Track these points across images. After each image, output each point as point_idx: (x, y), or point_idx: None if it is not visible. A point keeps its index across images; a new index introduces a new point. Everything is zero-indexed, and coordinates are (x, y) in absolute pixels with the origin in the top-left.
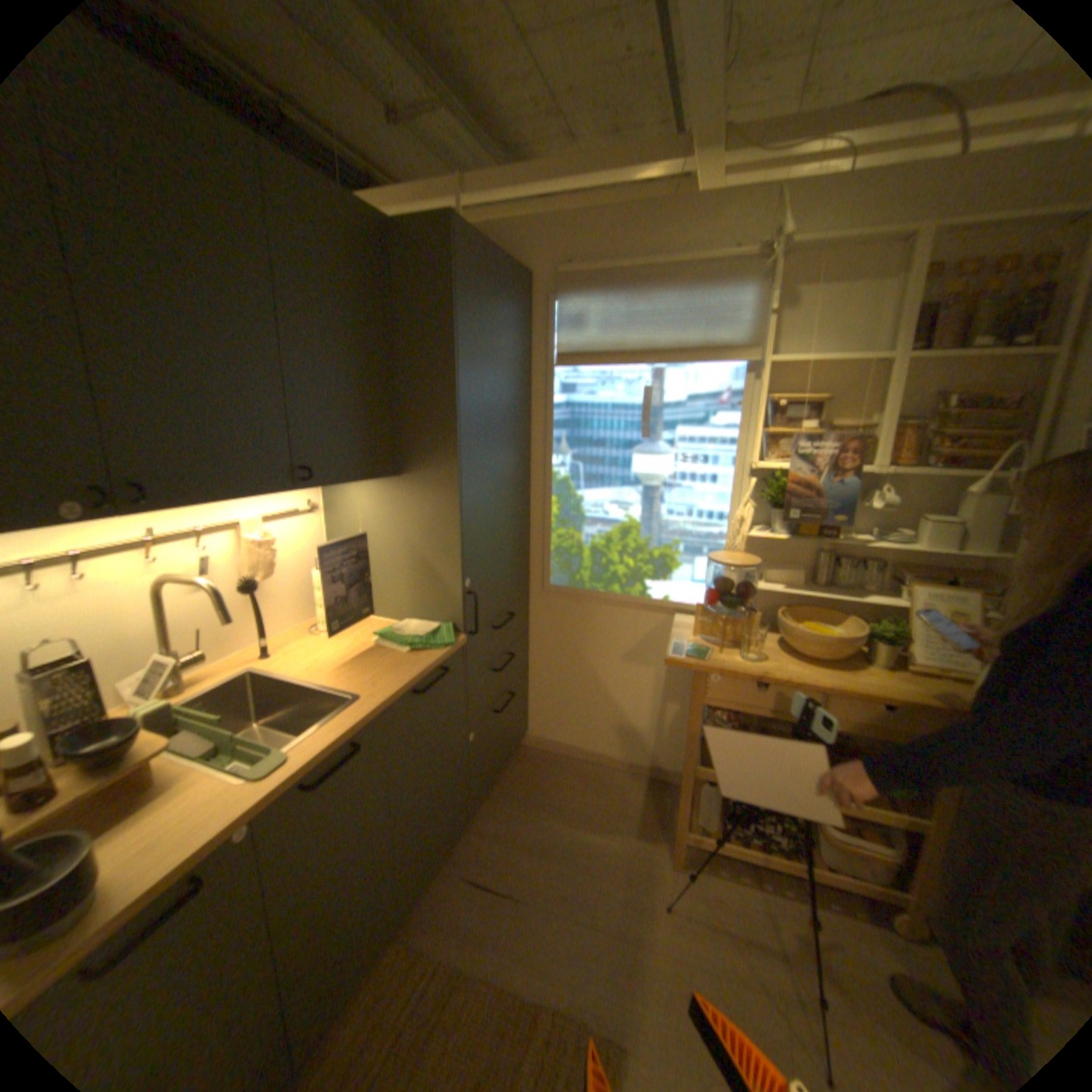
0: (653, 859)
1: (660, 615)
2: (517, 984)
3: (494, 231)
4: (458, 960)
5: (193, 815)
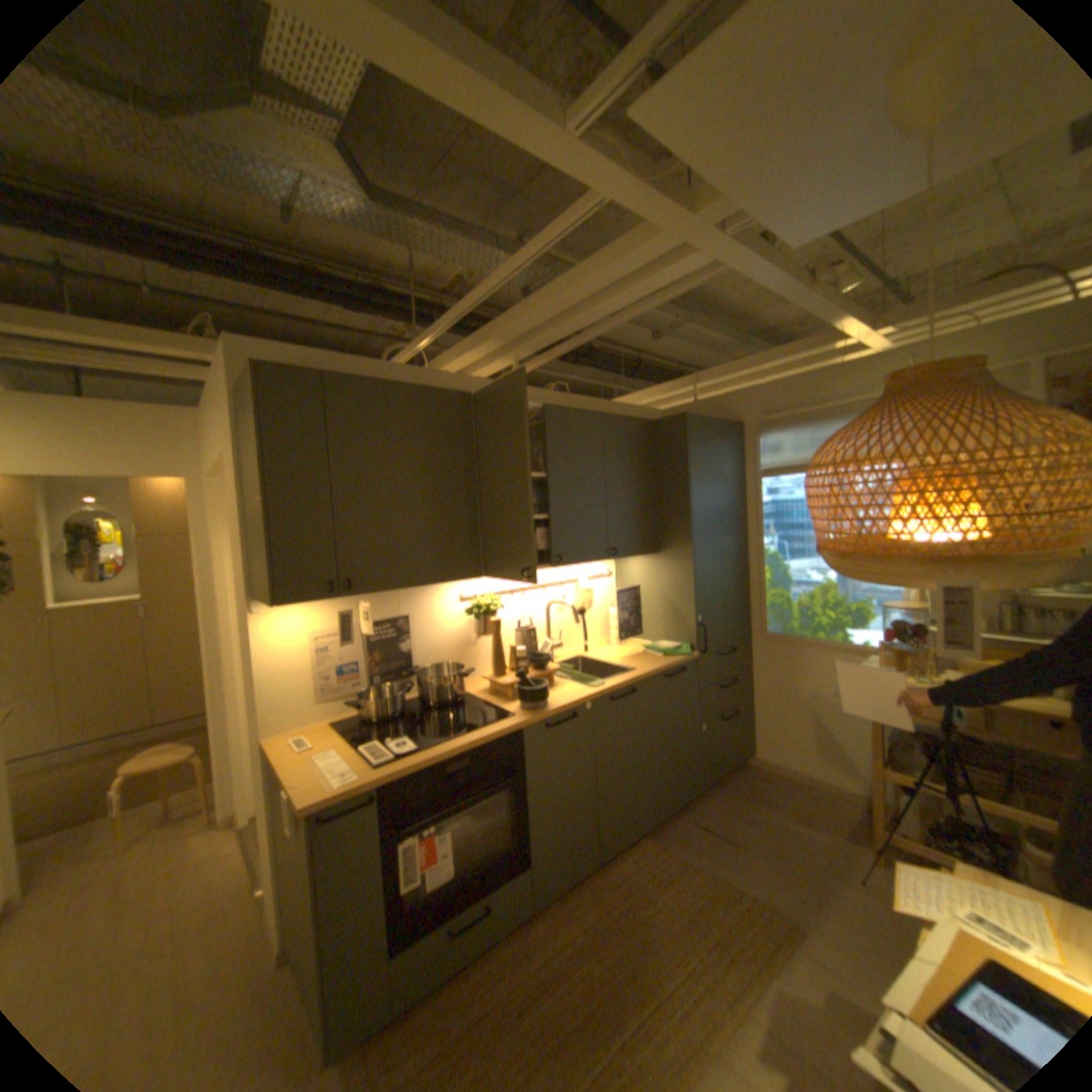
0: (857, 855)
1: (862, 658)
2: (731, 882)
3: (716, 401)
4: (692, 860)
5: (571, 693)
